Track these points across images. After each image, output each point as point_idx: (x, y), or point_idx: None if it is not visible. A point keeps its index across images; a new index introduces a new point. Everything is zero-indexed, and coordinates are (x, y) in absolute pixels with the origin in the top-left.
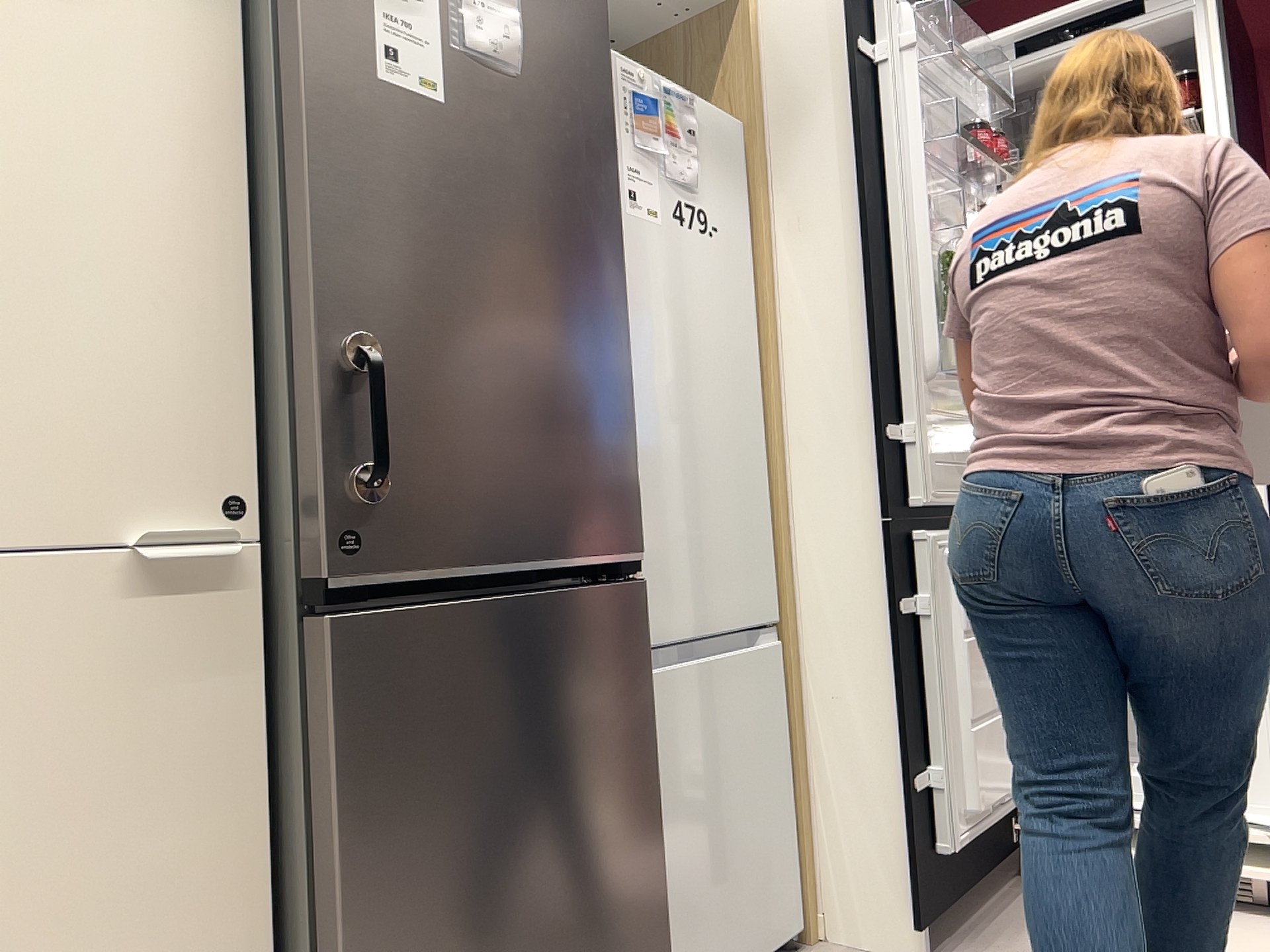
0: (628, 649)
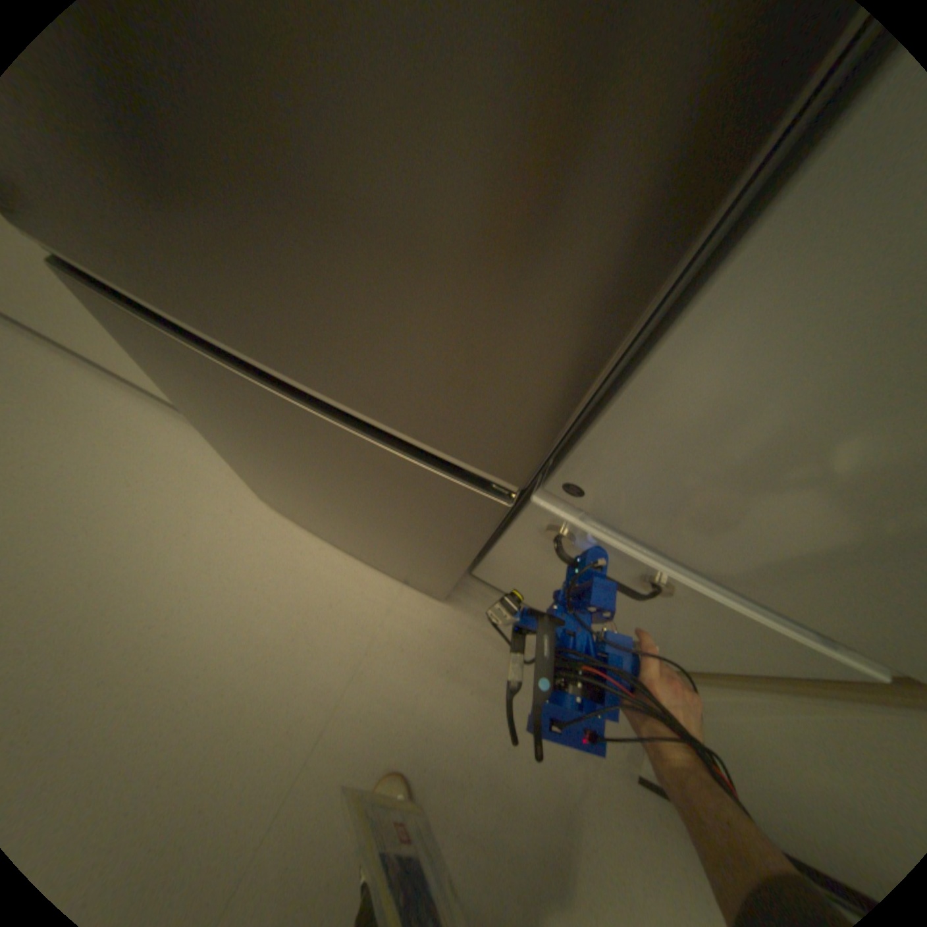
0: (445, 508)
